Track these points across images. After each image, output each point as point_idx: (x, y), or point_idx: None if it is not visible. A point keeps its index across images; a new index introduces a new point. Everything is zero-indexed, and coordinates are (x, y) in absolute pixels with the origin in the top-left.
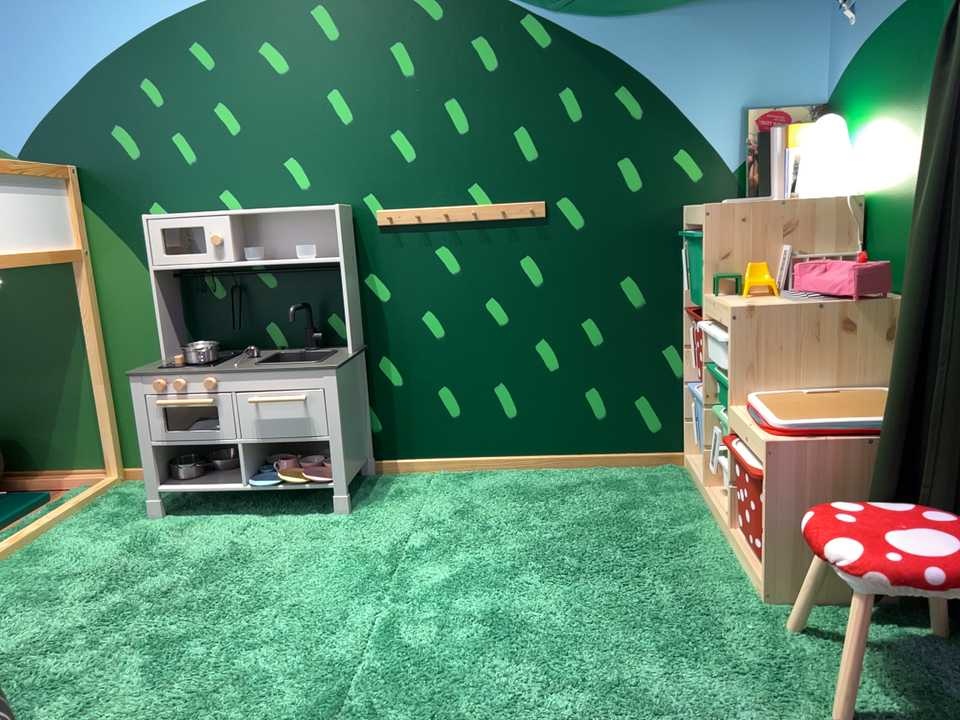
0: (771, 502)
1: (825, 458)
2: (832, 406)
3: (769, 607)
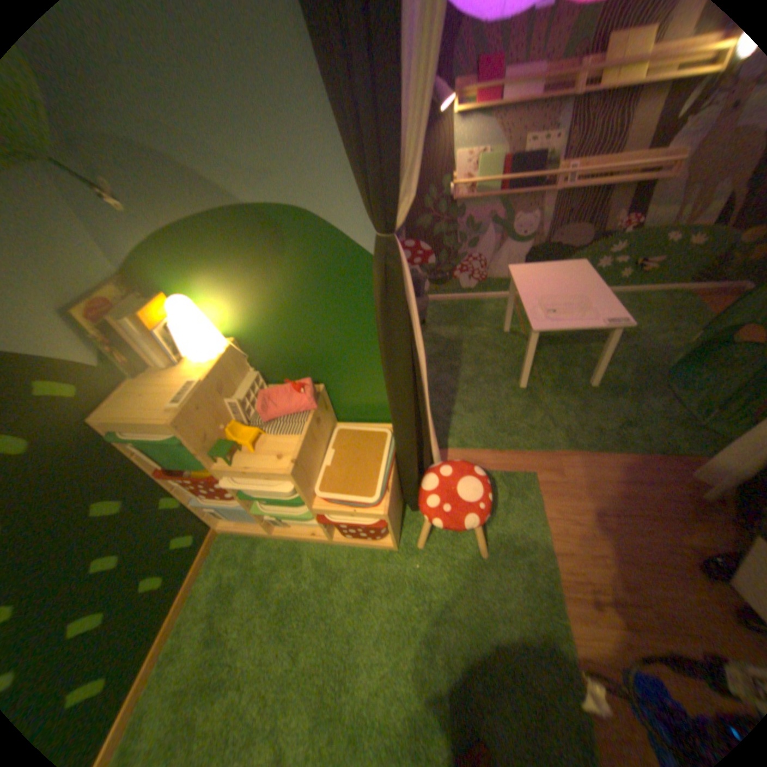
0: (392, 526)
1: (393, 489)
2: (355, 462)
3: (400, 549)
